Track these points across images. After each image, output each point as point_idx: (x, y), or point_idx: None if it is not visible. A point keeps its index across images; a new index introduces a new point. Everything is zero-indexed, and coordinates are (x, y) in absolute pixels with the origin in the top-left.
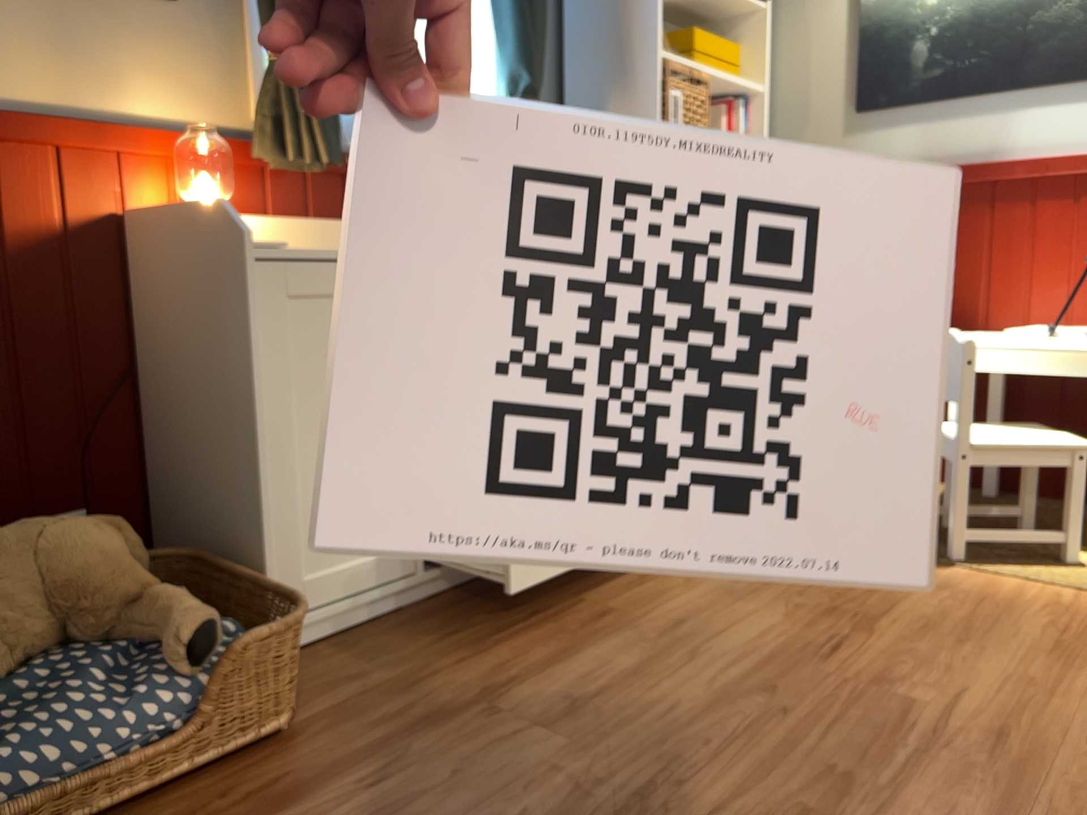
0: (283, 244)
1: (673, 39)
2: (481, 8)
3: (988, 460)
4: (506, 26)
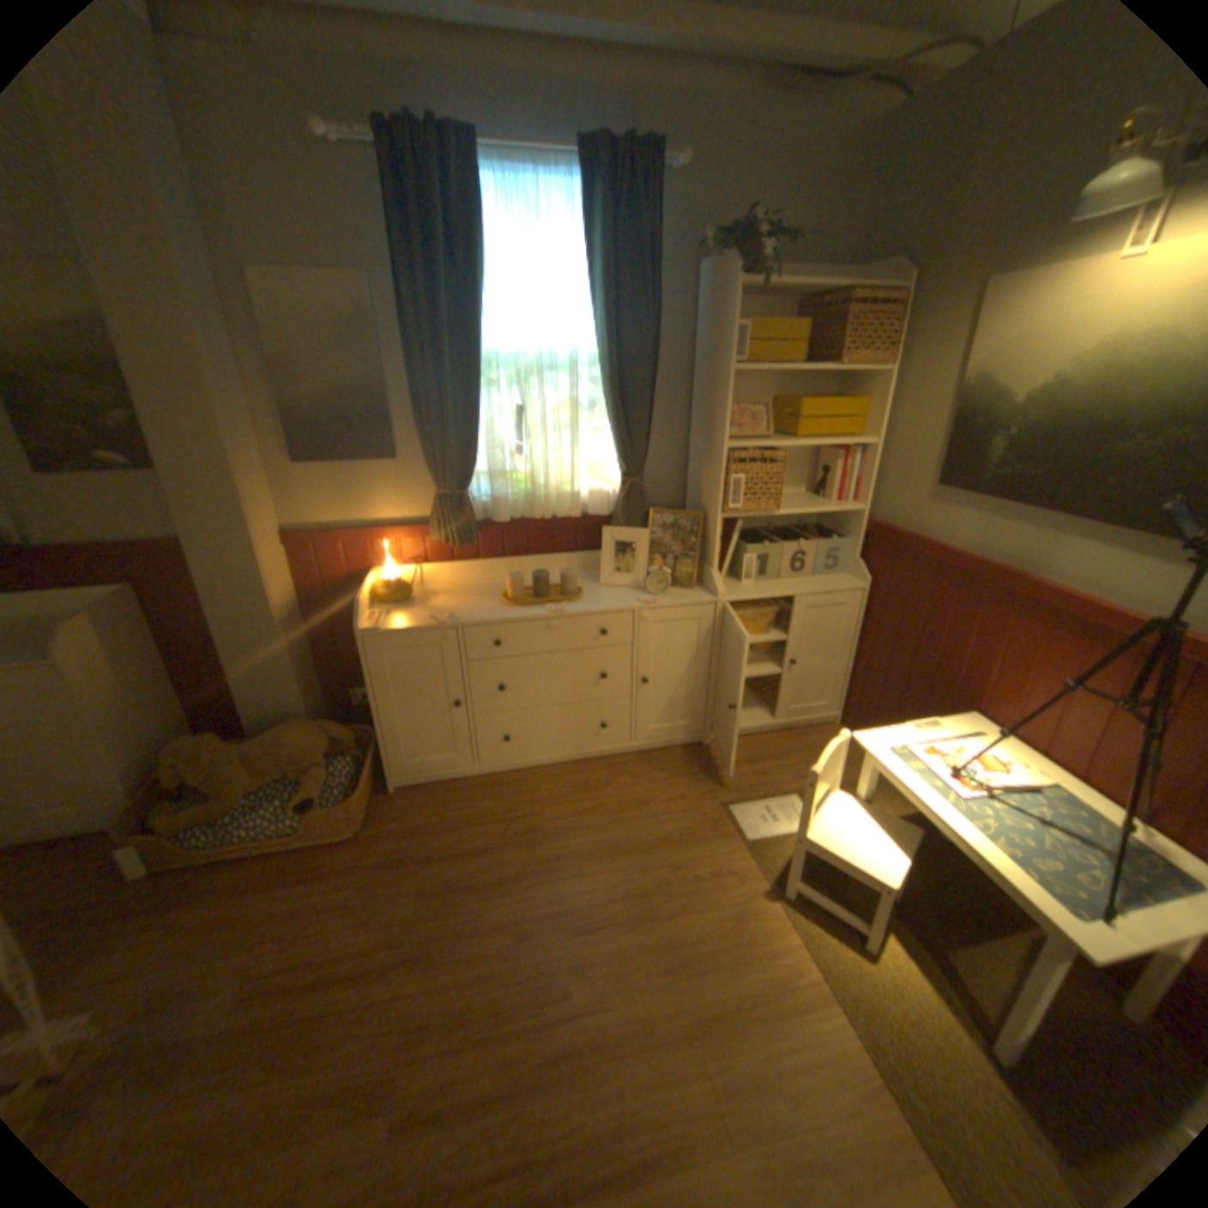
0: (379, 627)
1: (790, 403)
2: (600, 416)
3: (818, 854)
4: (612, 430)
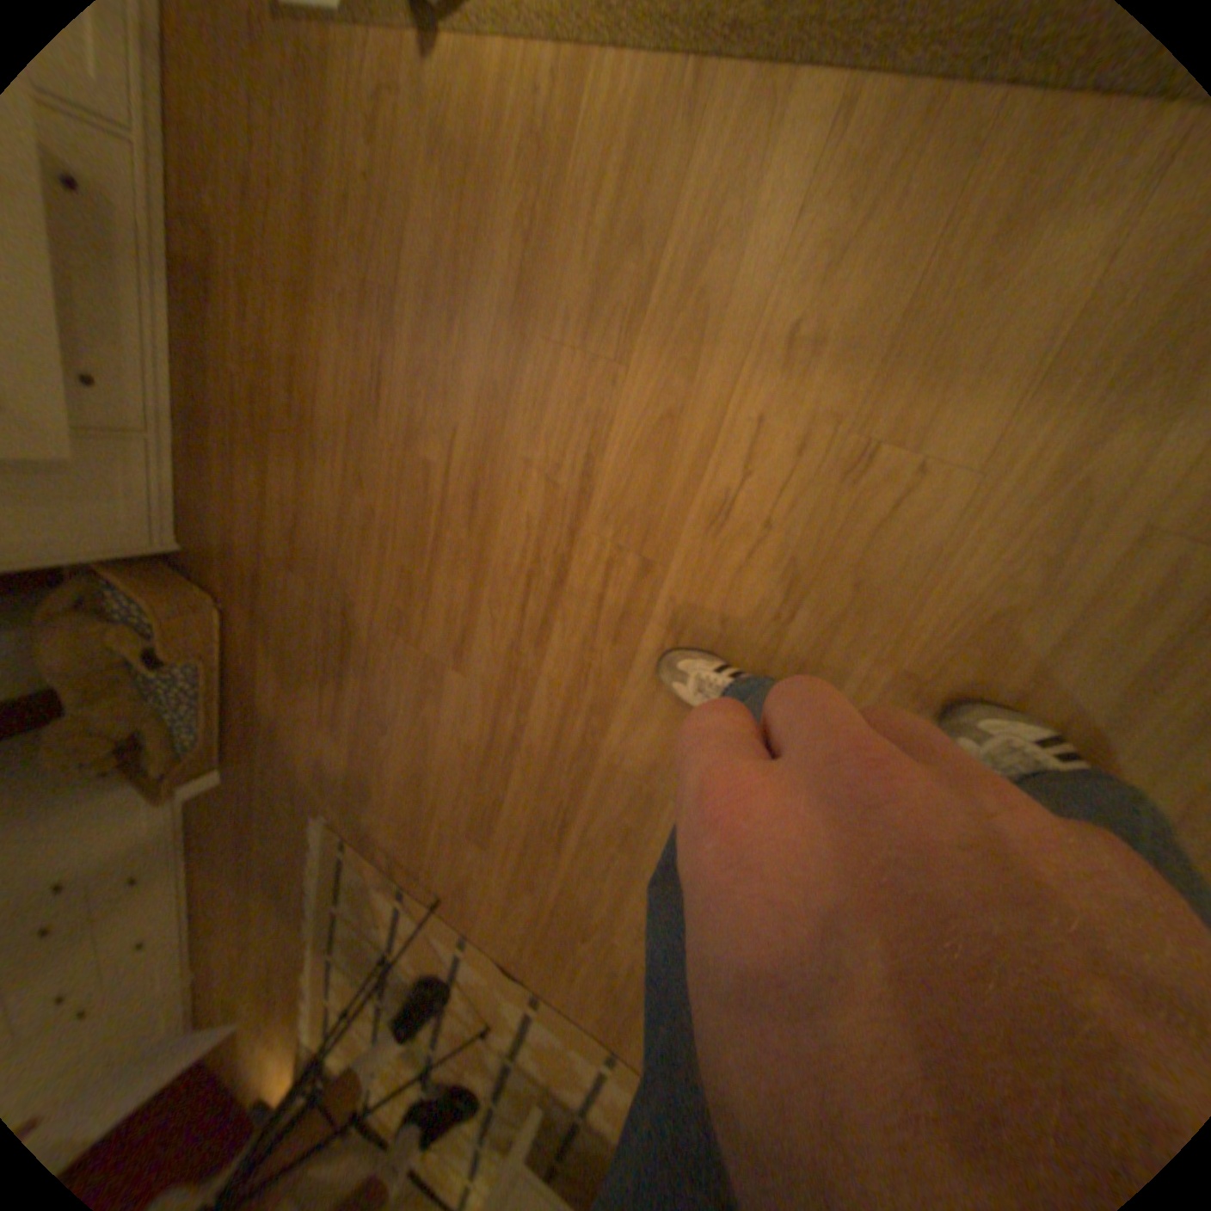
0: None
1: None
2: None
3: None
4: None
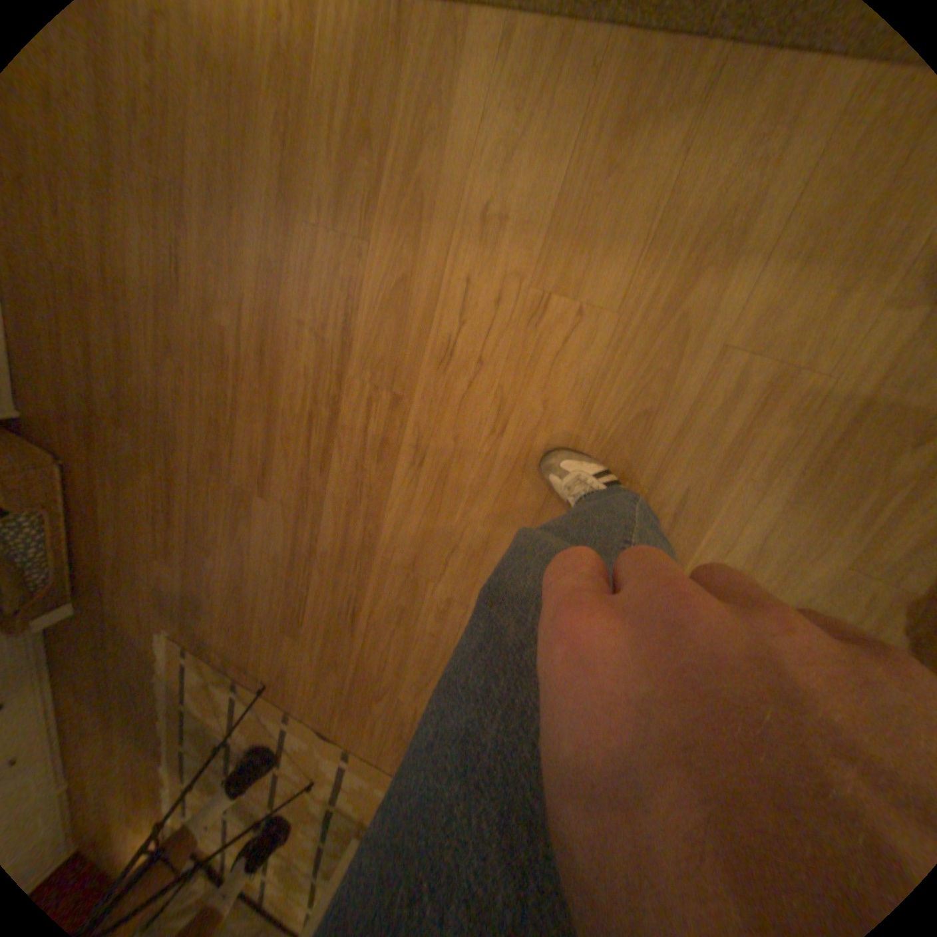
0: None
1: None
2: None
3: None
4: None
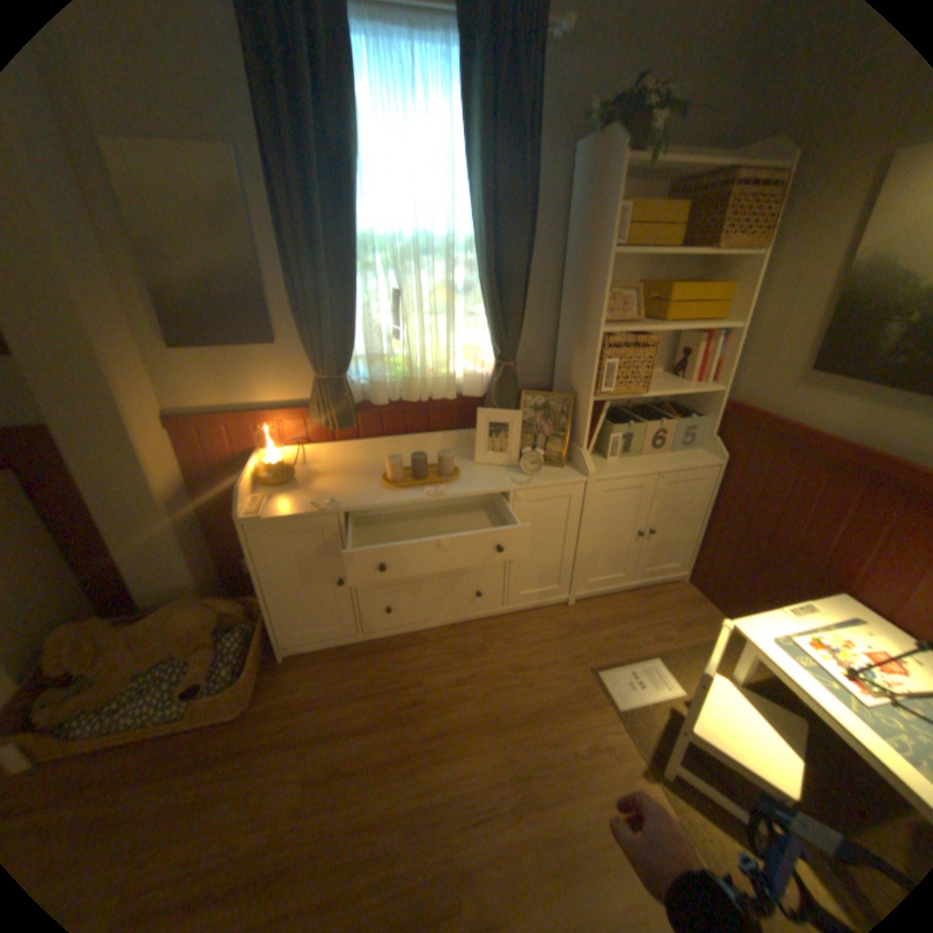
0: (261, 514)
1: (659, 287)
2: (476, 300)
3: (705, 748)
4: (488, 314)
